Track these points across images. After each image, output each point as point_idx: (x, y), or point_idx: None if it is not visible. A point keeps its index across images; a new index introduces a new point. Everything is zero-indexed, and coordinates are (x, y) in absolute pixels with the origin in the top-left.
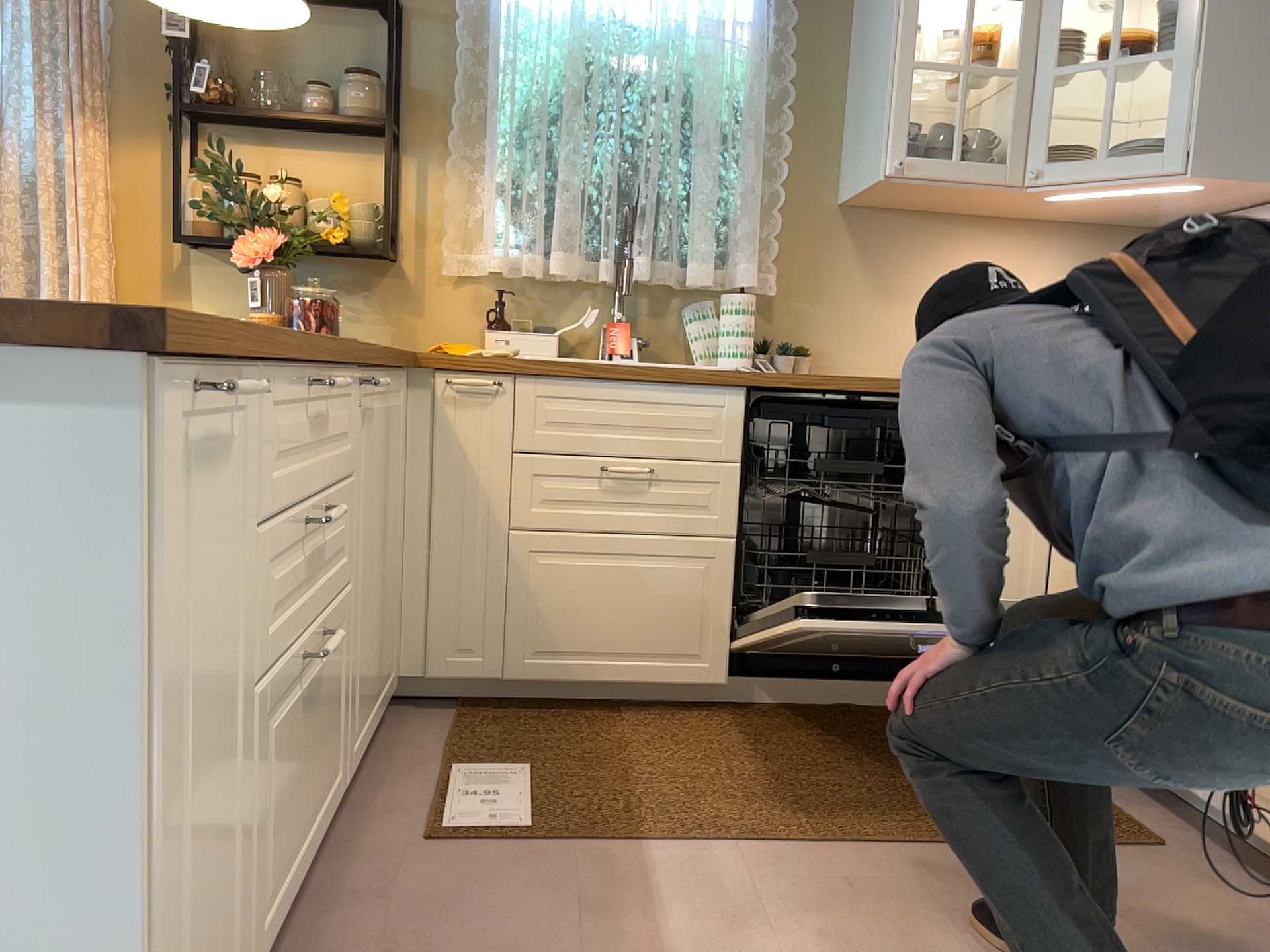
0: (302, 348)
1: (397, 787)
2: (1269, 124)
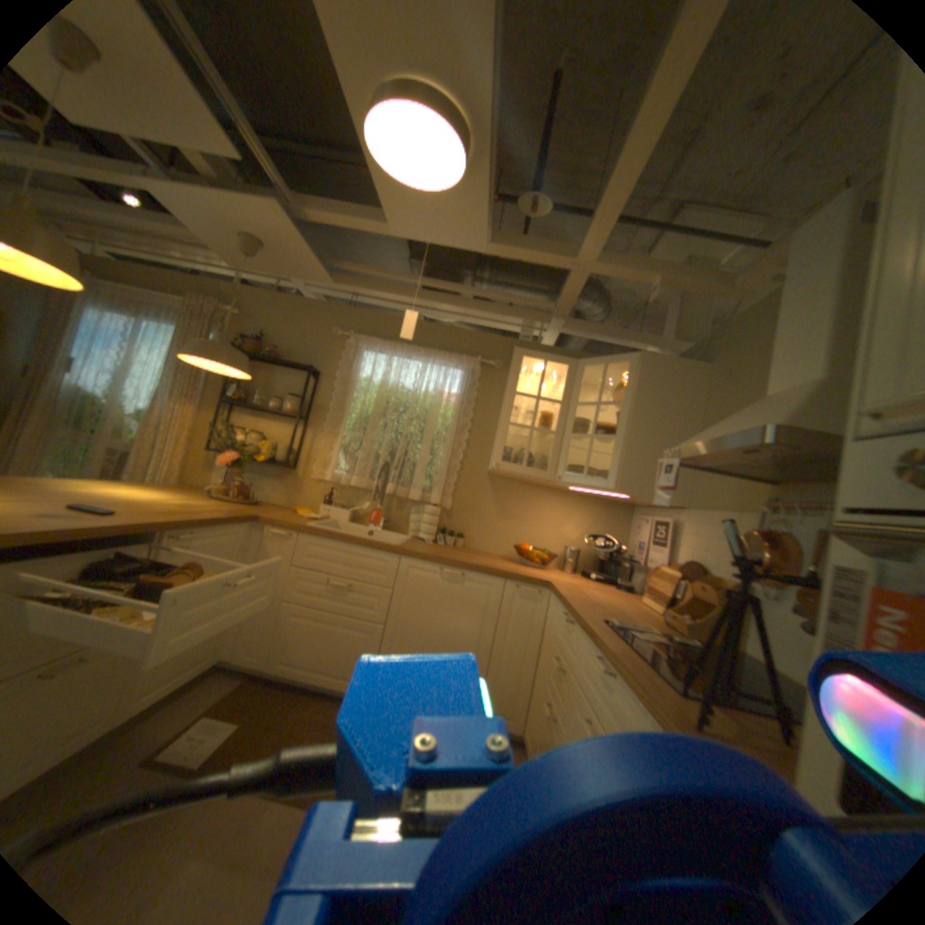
0: (76, 534)
1: (167, 727)
2: (658, 476)
